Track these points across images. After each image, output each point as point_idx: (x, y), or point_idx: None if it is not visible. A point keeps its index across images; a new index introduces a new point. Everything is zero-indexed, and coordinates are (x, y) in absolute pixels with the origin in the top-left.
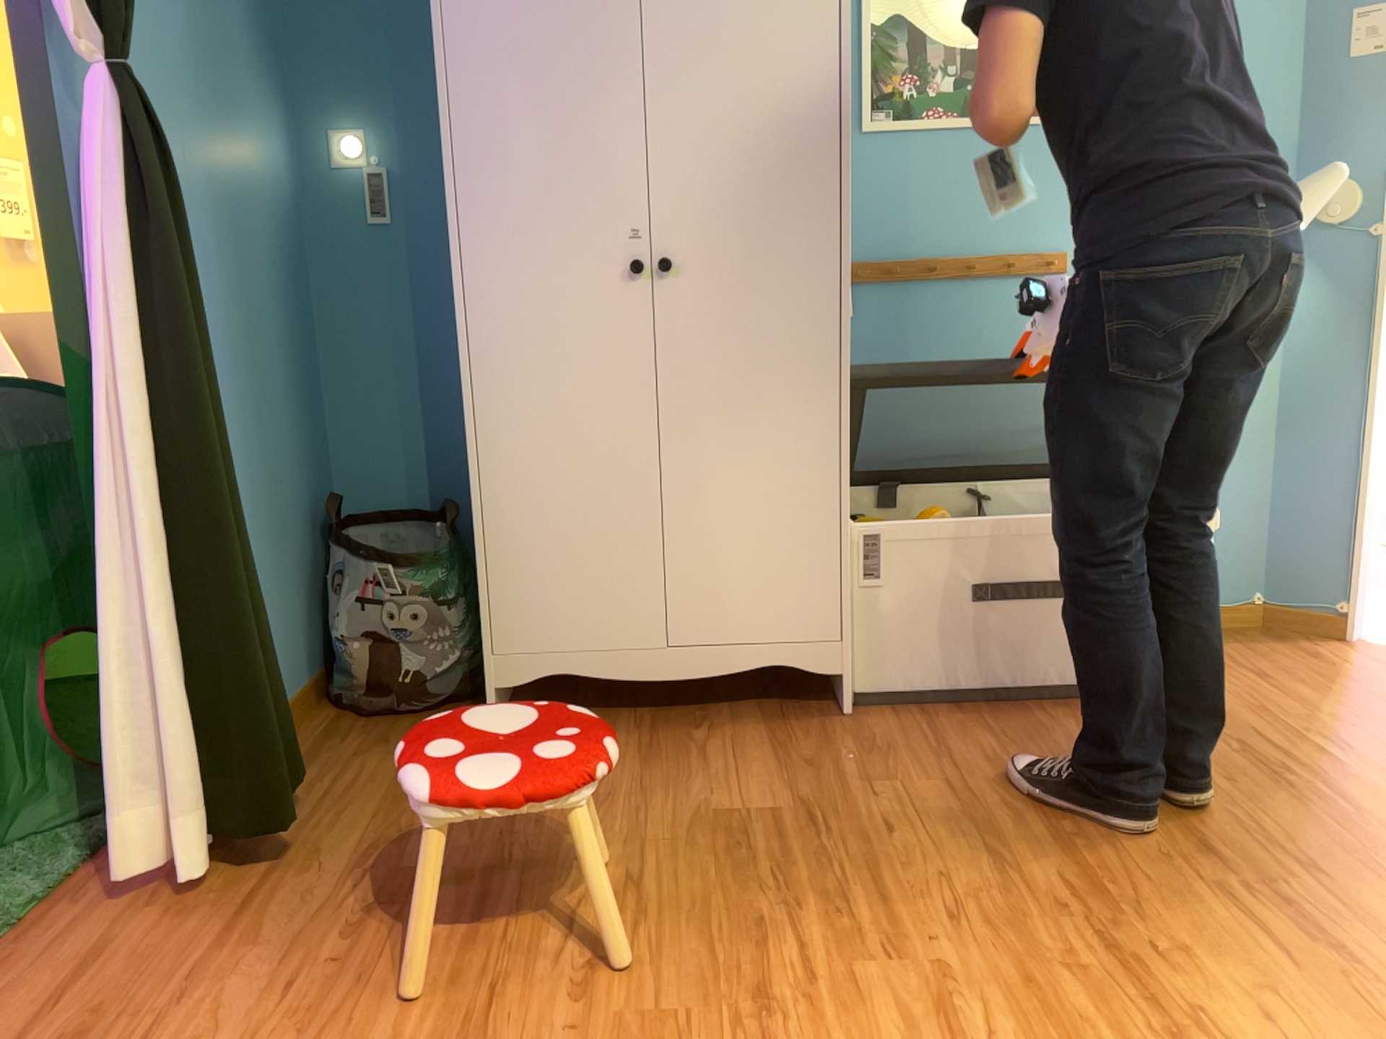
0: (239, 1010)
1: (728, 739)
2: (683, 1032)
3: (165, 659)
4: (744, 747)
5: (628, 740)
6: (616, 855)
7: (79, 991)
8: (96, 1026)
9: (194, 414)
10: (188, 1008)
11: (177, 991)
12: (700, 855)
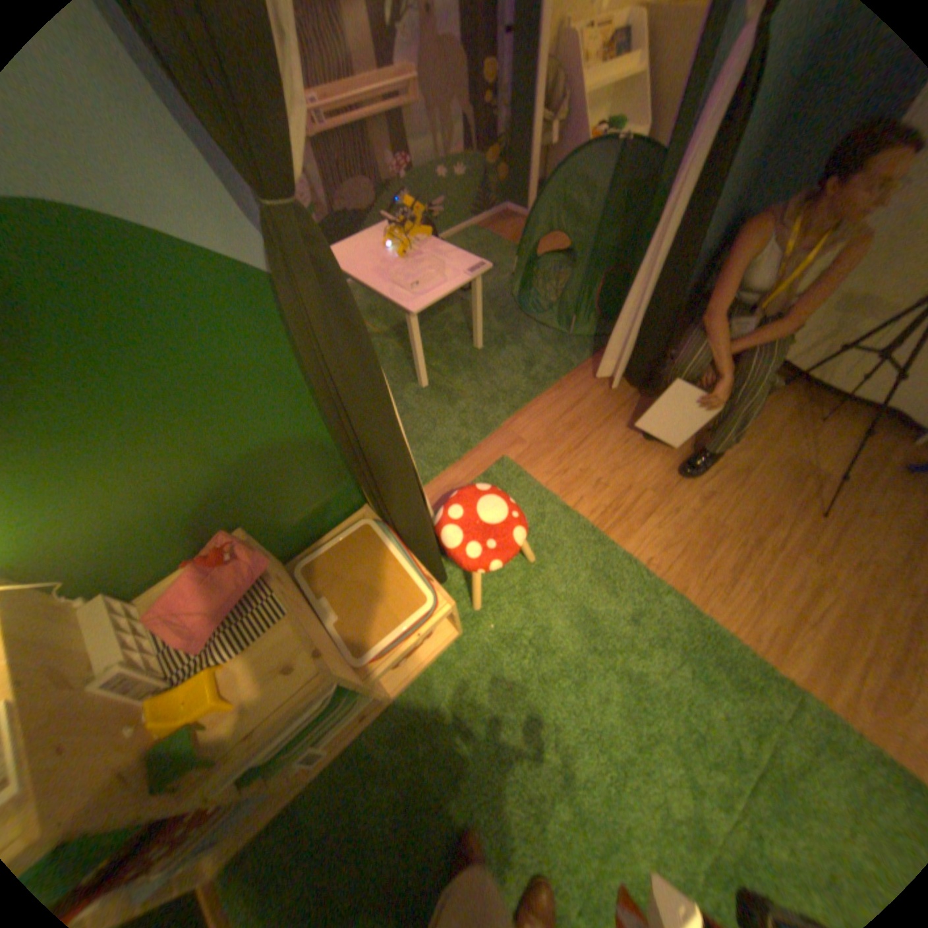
0: (615, 447)
1: (841, 429)
2: (734, 541)
3: (639, 321)
4: (846, 437)
5: (794, 404)
6: (754, 460)
7: (578, 415)
8: (580, 430)
9: (697, 237)
10: (602, 439)
11: (601, 431)
12: (786, 480)
